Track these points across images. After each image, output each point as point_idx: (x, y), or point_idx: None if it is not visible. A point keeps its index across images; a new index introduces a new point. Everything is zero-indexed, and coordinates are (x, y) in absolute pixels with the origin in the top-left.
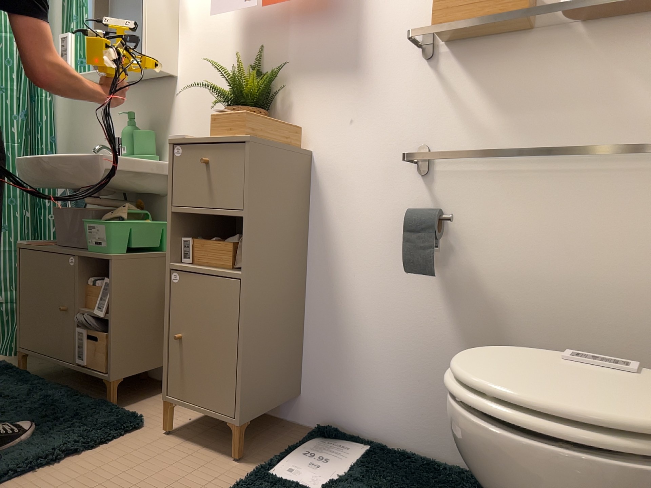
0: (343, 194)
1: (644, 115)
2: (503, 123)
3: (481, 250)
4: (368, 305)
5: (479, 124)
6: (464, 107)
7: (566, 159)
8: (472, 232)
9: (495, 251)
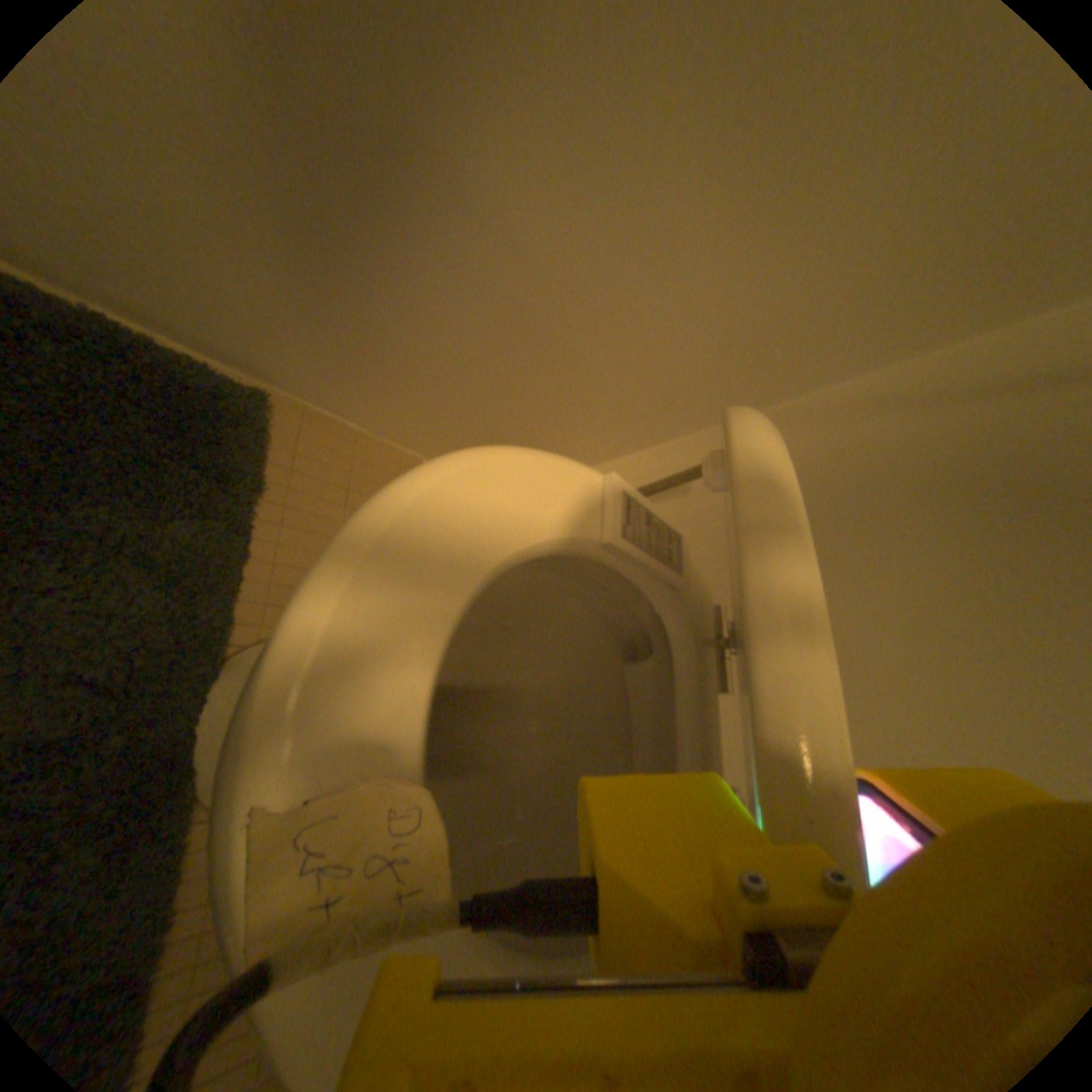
0: None
1: None
2: None
3: None
4: None
5: None
6: None
7: None
8: None
9: None
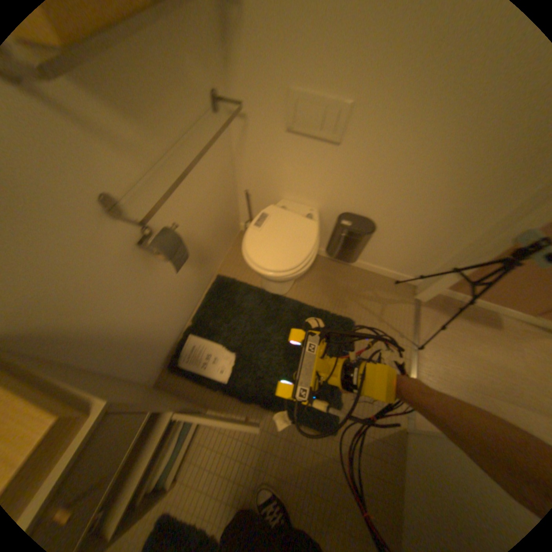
0: (63, 303)
1: (200, 80)
2: (144, 126)
3: (175, 222)
4: (145, 314)
5: (130, 138)
6: (109, 128)
7: (183, 133)
8: (167, 217)
9: (180, 215)
